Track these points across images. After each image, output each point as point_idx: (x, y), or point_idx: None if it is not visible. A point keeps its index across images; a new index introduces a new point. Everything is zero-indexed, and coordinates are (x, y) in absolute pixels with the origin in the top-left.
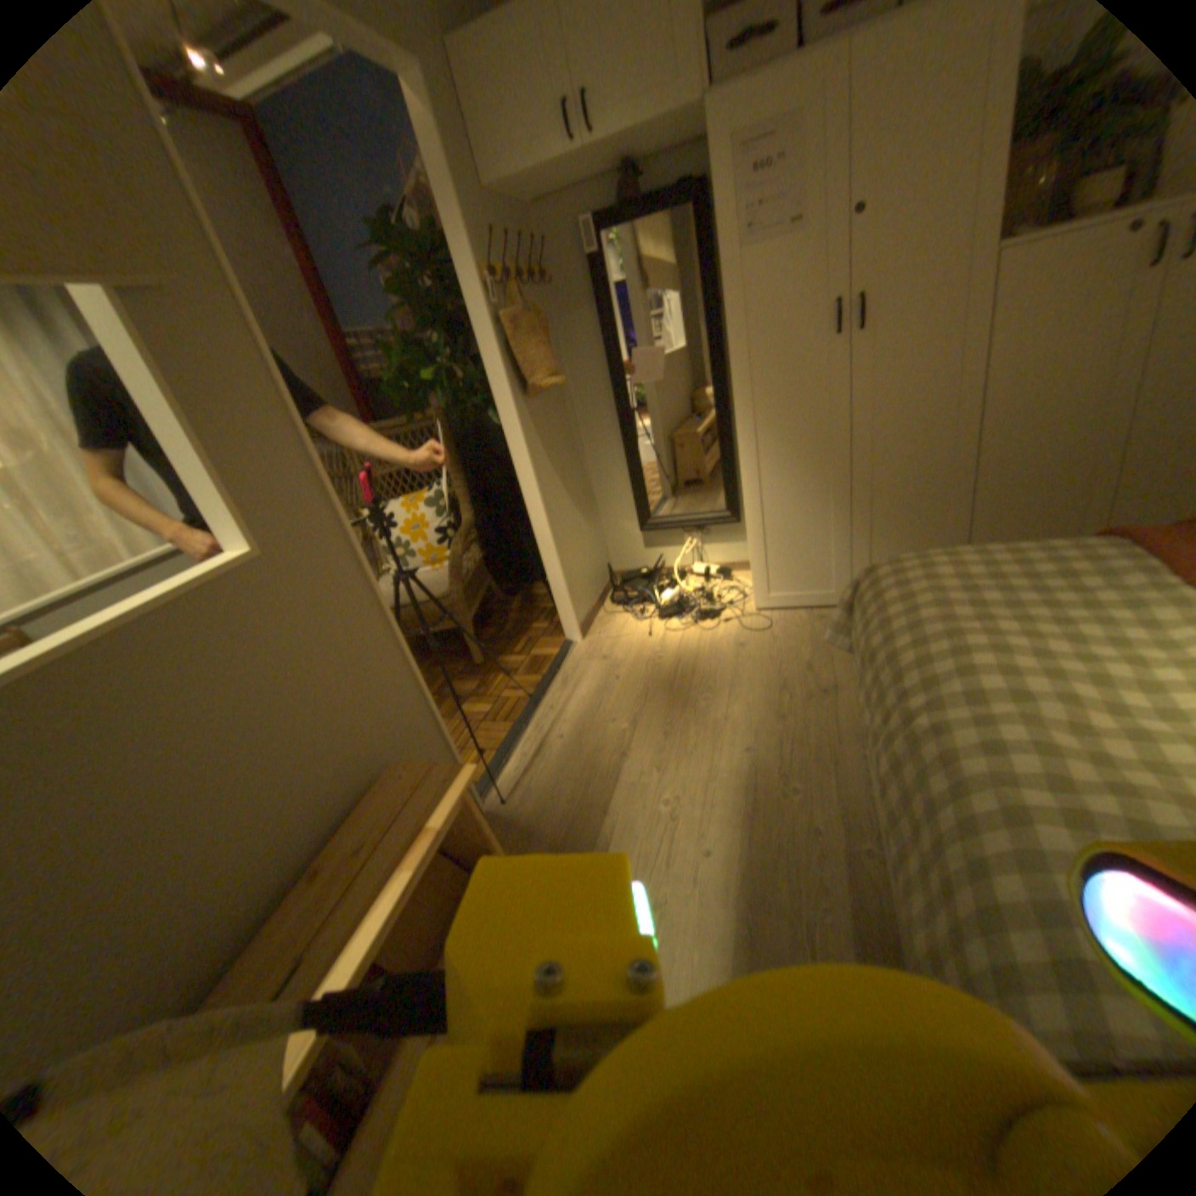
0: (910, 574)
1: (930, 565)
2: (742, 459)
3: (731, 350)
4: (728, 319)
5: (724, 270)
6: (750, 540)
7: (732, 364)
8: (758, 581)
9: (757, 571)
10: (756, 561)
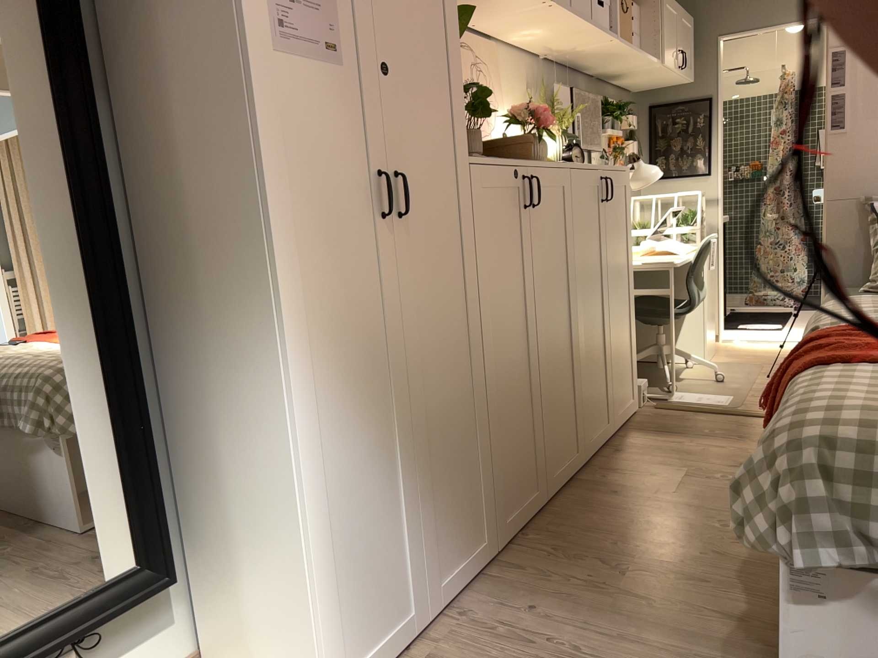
0: (875, 421)
1: (857, 409)
2: (295, 415)
3: (271, 212)
4: (264, 158)
5: (256, 74)
6: (314, 576)
7: (274, 239)
8: (331, 657)
9: (329, 636)
10: (326, 615)
